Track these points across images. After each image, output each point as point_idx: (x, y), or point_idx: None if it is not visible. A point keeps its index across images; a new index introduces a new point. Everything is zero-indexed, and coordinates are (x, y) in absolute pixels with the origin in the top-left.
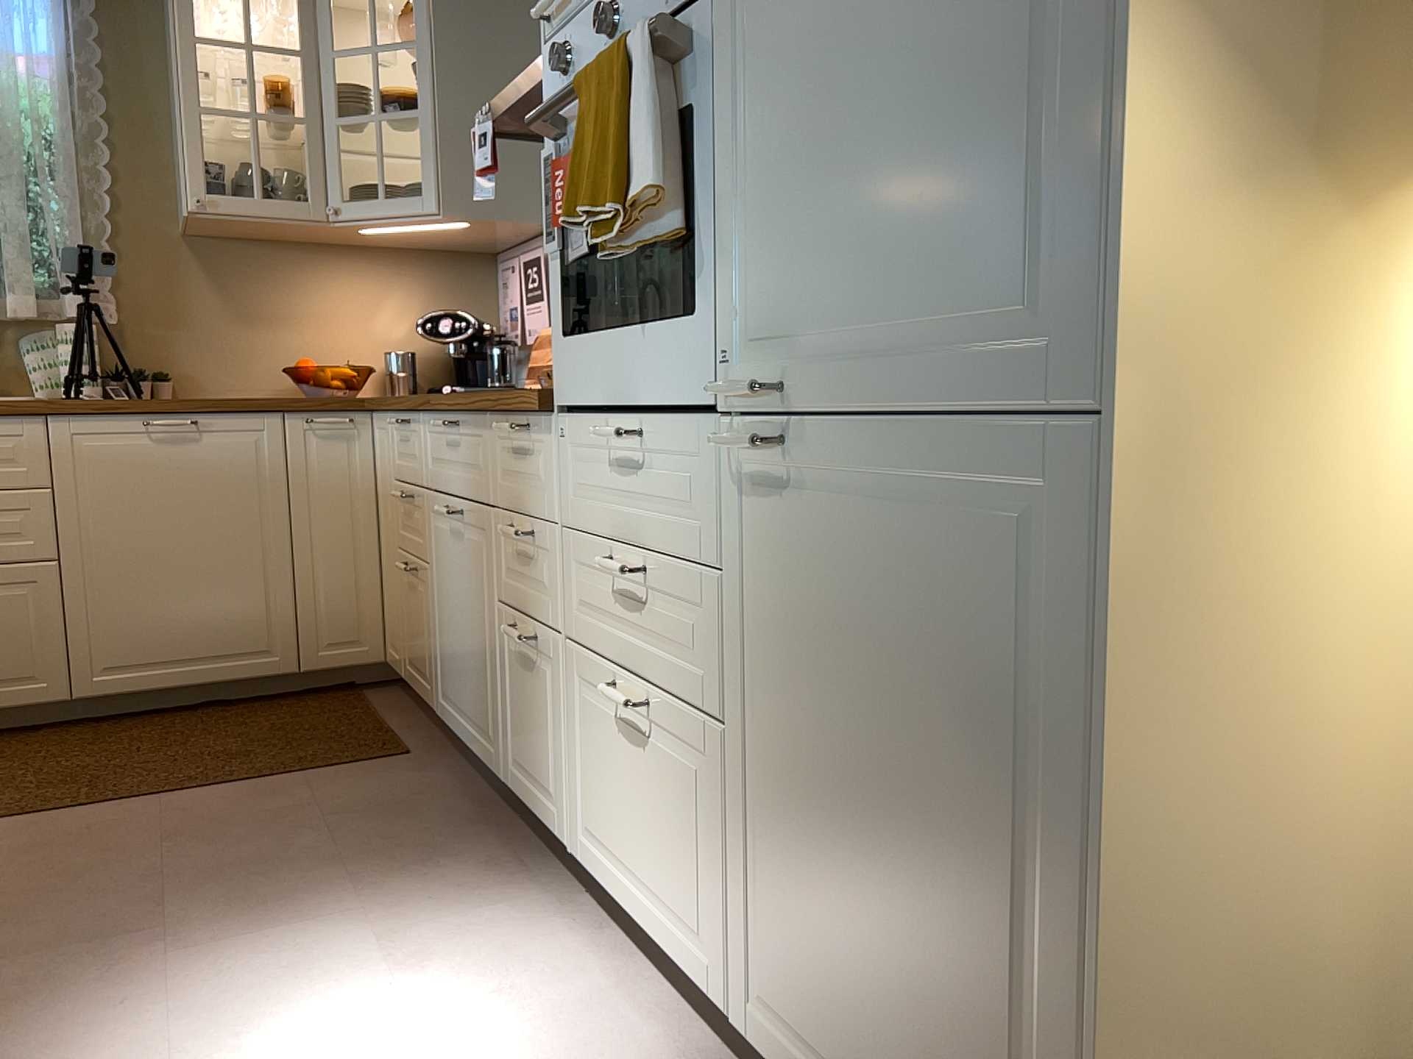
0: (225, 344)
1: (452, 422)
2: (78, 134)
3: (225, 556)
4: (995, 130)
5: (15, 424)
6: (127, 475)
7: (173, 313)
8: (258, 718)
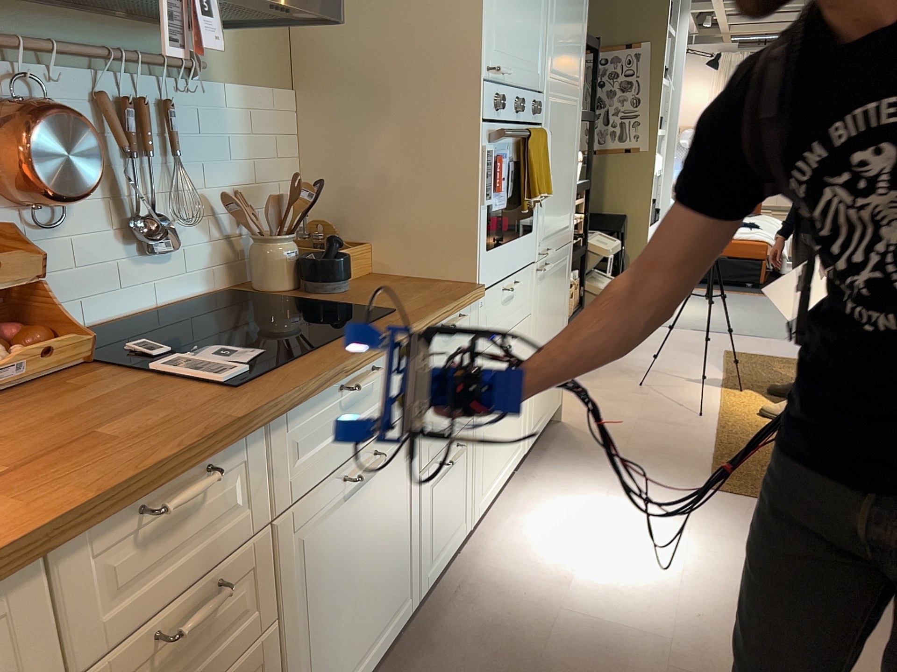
0: None
1: (374, 369)
2: None
3: None
4: (567, 193)
5: None
6: None
7: None
8: None
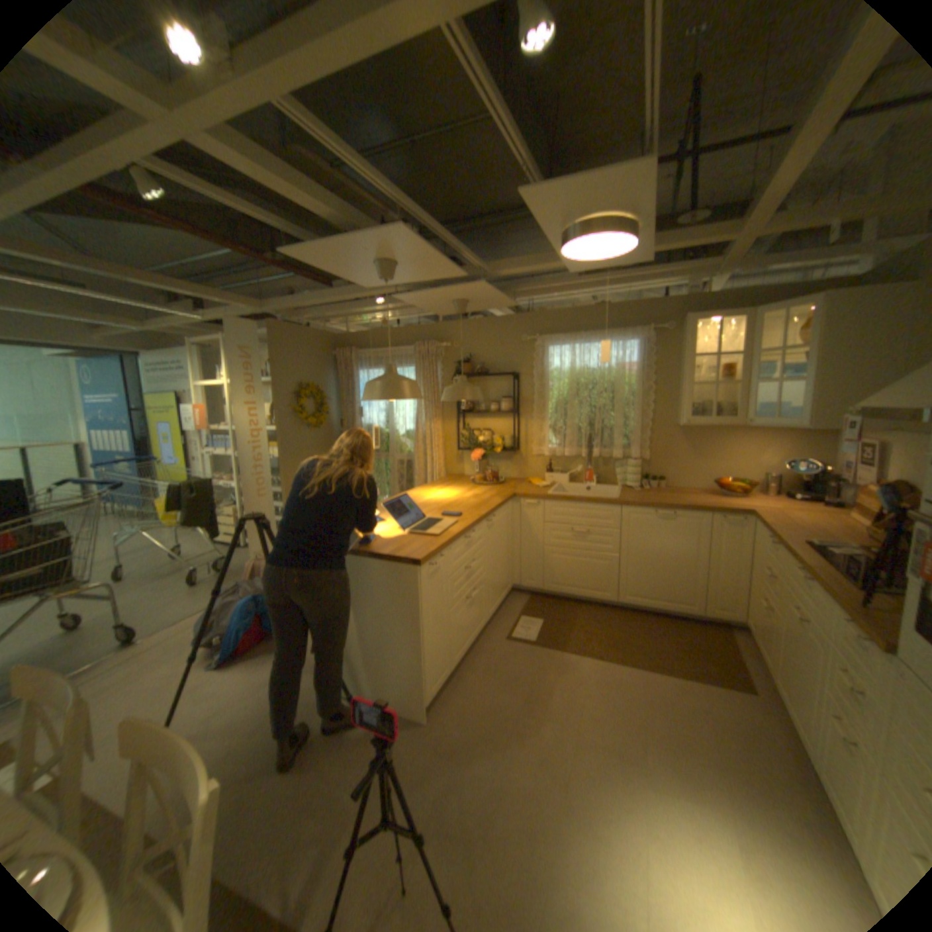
0: (689, 466)
1: (810, 579)
2: (643, 389)
3: (680, 565)
4: None
5: (611, 507)
6: (647, 529)
7: (670, 454)
8: (686, 634)
